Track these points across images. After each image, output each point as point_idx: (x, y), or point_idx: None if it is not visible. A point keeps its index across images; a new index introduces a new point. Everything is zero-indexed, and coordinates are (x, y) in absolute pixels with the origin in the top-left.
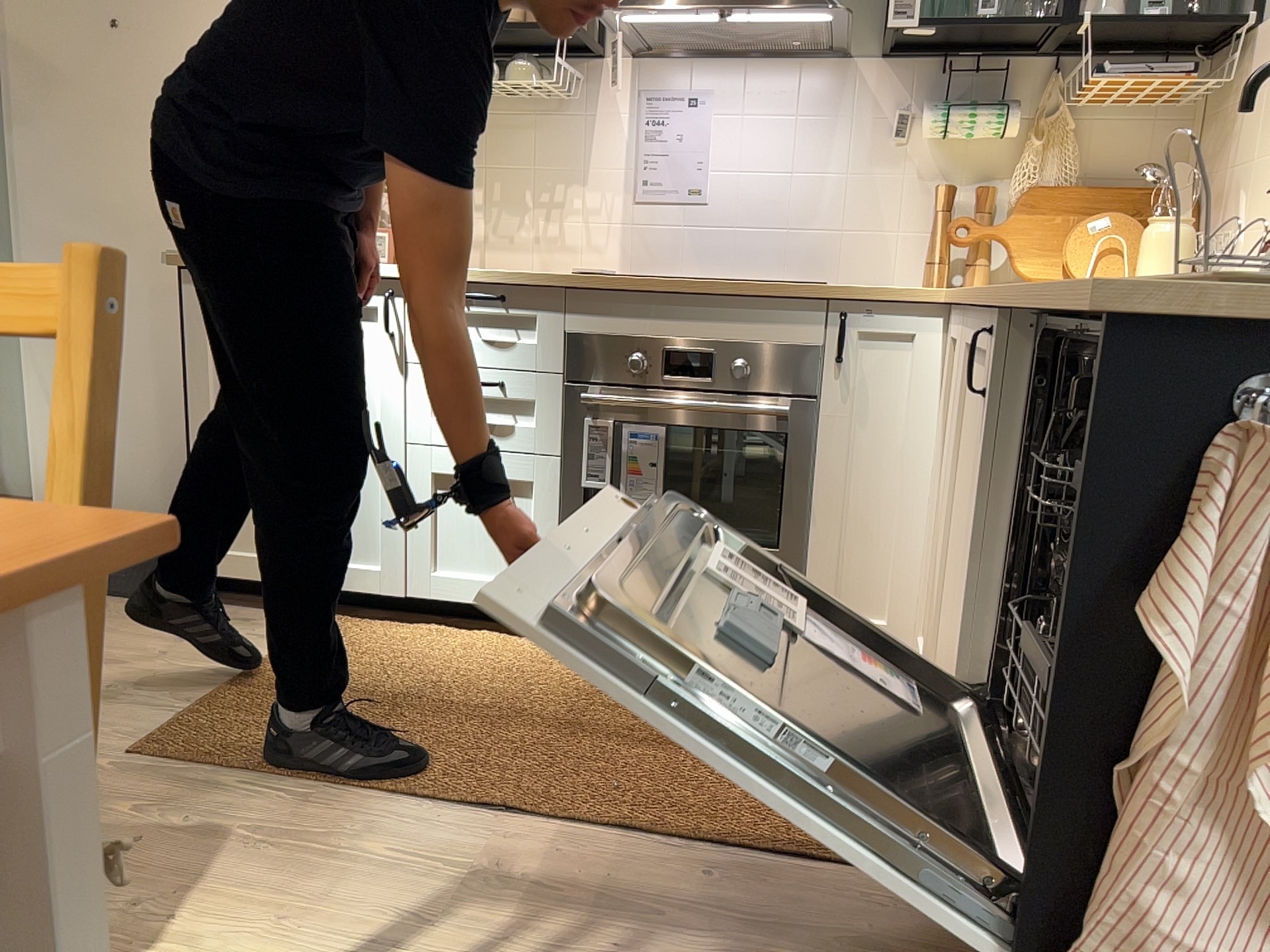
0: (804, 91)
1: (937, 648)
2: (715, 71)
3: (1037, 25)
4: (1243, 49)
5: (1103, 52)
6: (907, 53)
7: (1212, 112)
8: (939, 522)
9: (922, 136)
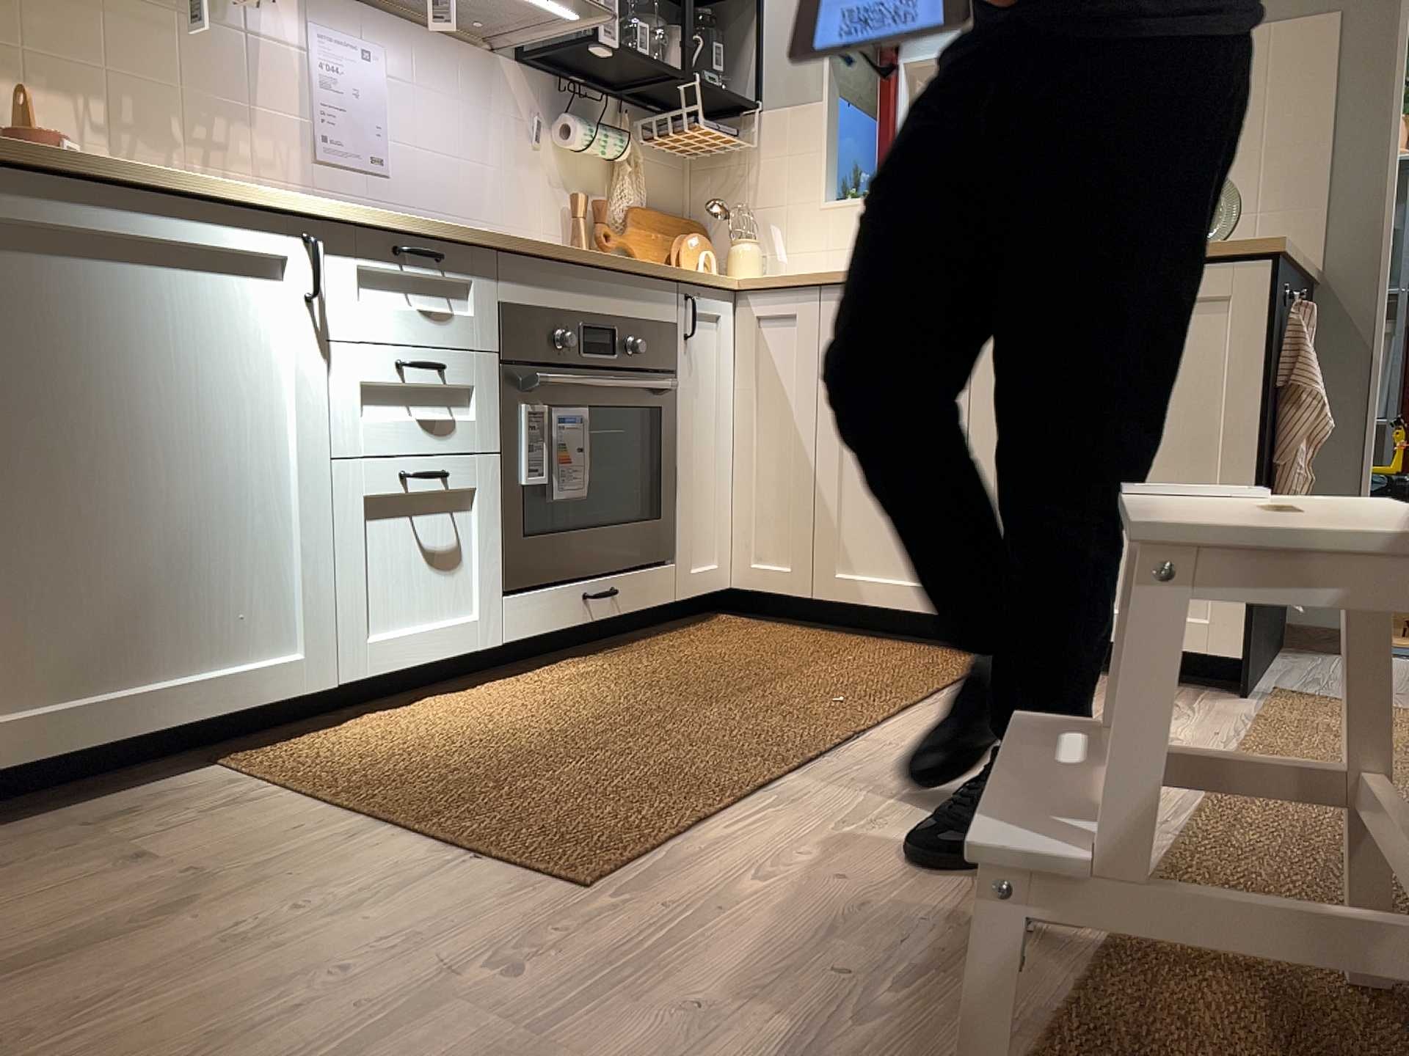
0: (466, 78)
1: (836, 544)
2: (389, 31)
3: (675, 74)
4: (747, 125)
5: (649, 105)
6: (539, 66)
7: (710, 166)
8: (764, 462)
9: (574, 146)
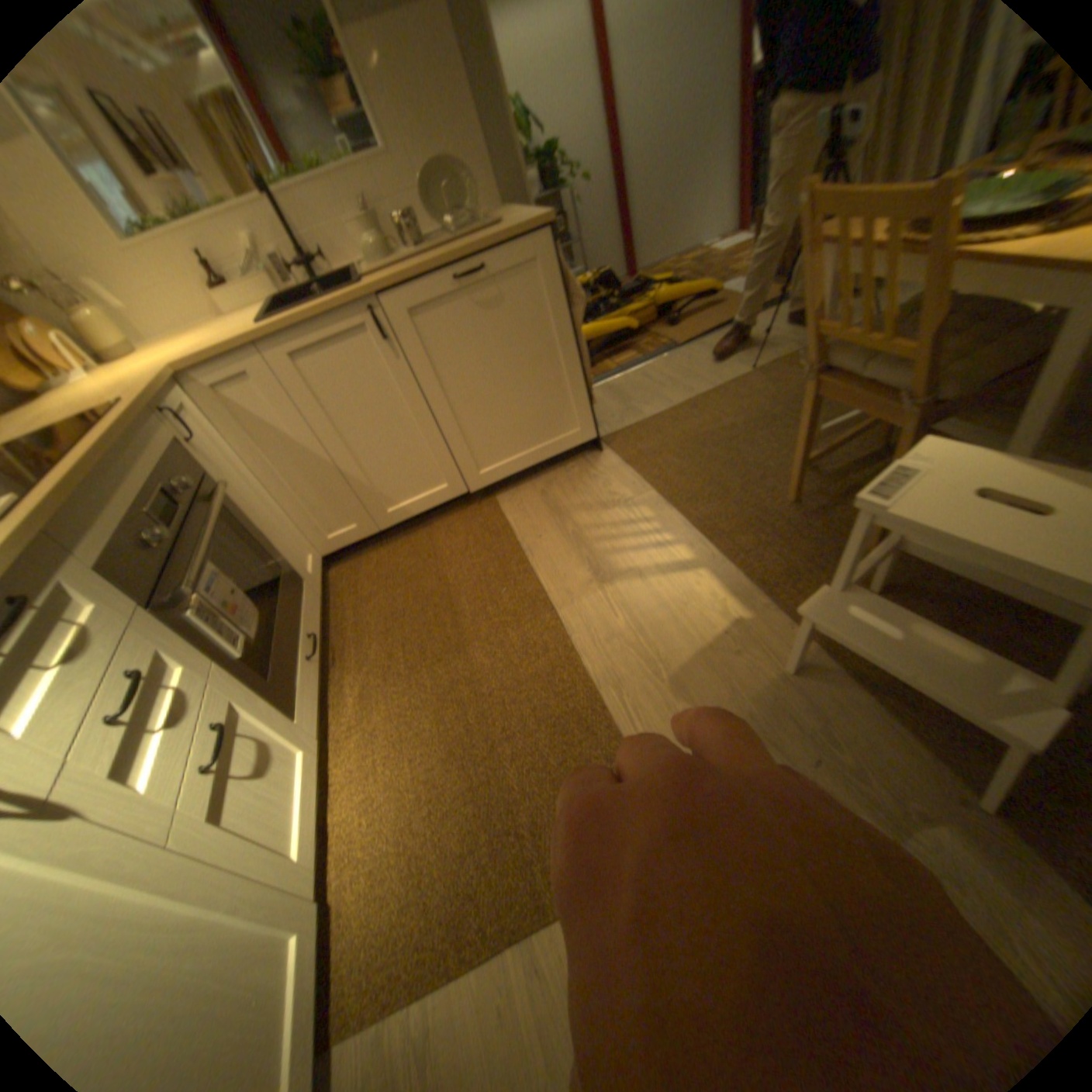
0: None
1: (378, 498)
2: None
3: None
4: None
5: None
6: None
7: None
8: (293, 480)
9: None
